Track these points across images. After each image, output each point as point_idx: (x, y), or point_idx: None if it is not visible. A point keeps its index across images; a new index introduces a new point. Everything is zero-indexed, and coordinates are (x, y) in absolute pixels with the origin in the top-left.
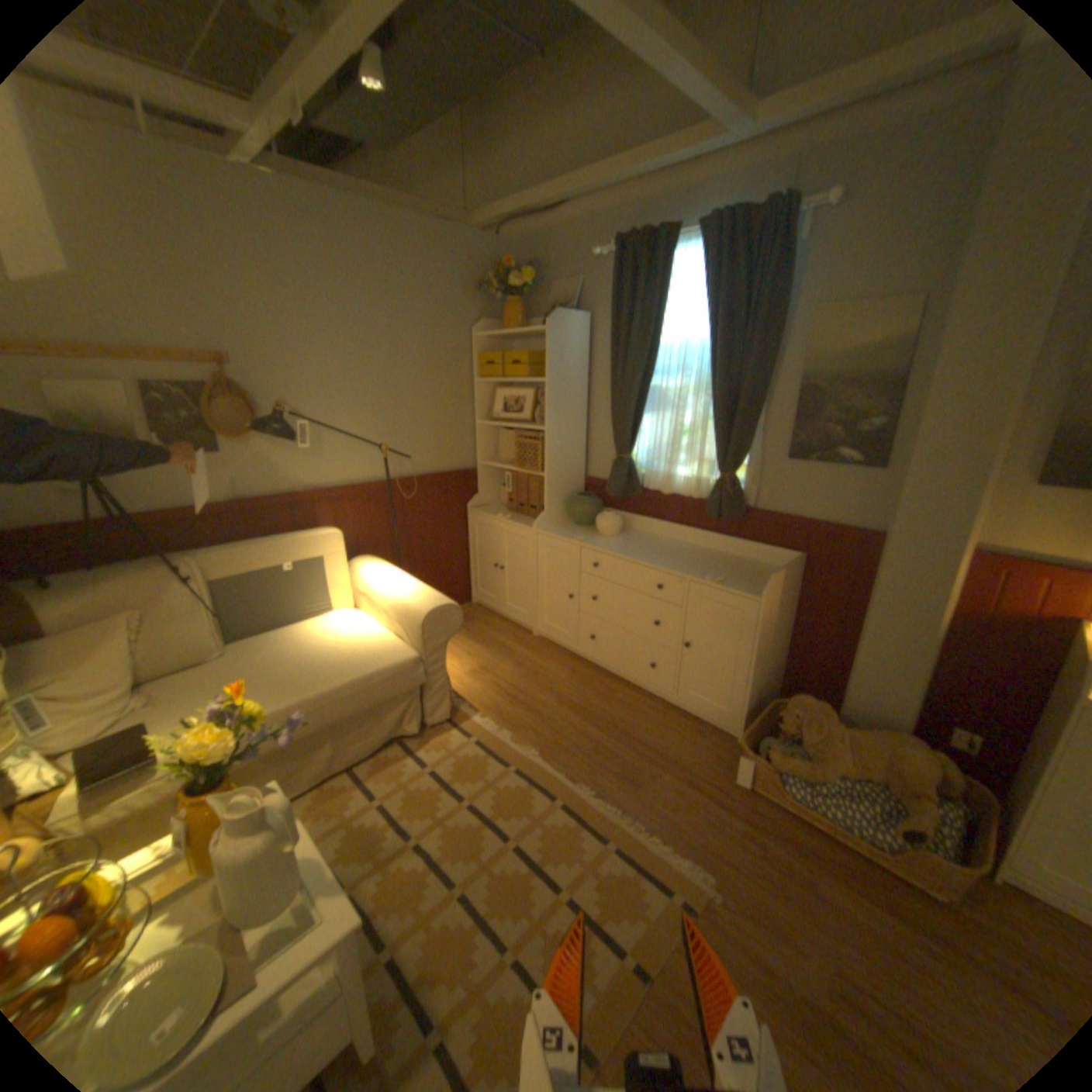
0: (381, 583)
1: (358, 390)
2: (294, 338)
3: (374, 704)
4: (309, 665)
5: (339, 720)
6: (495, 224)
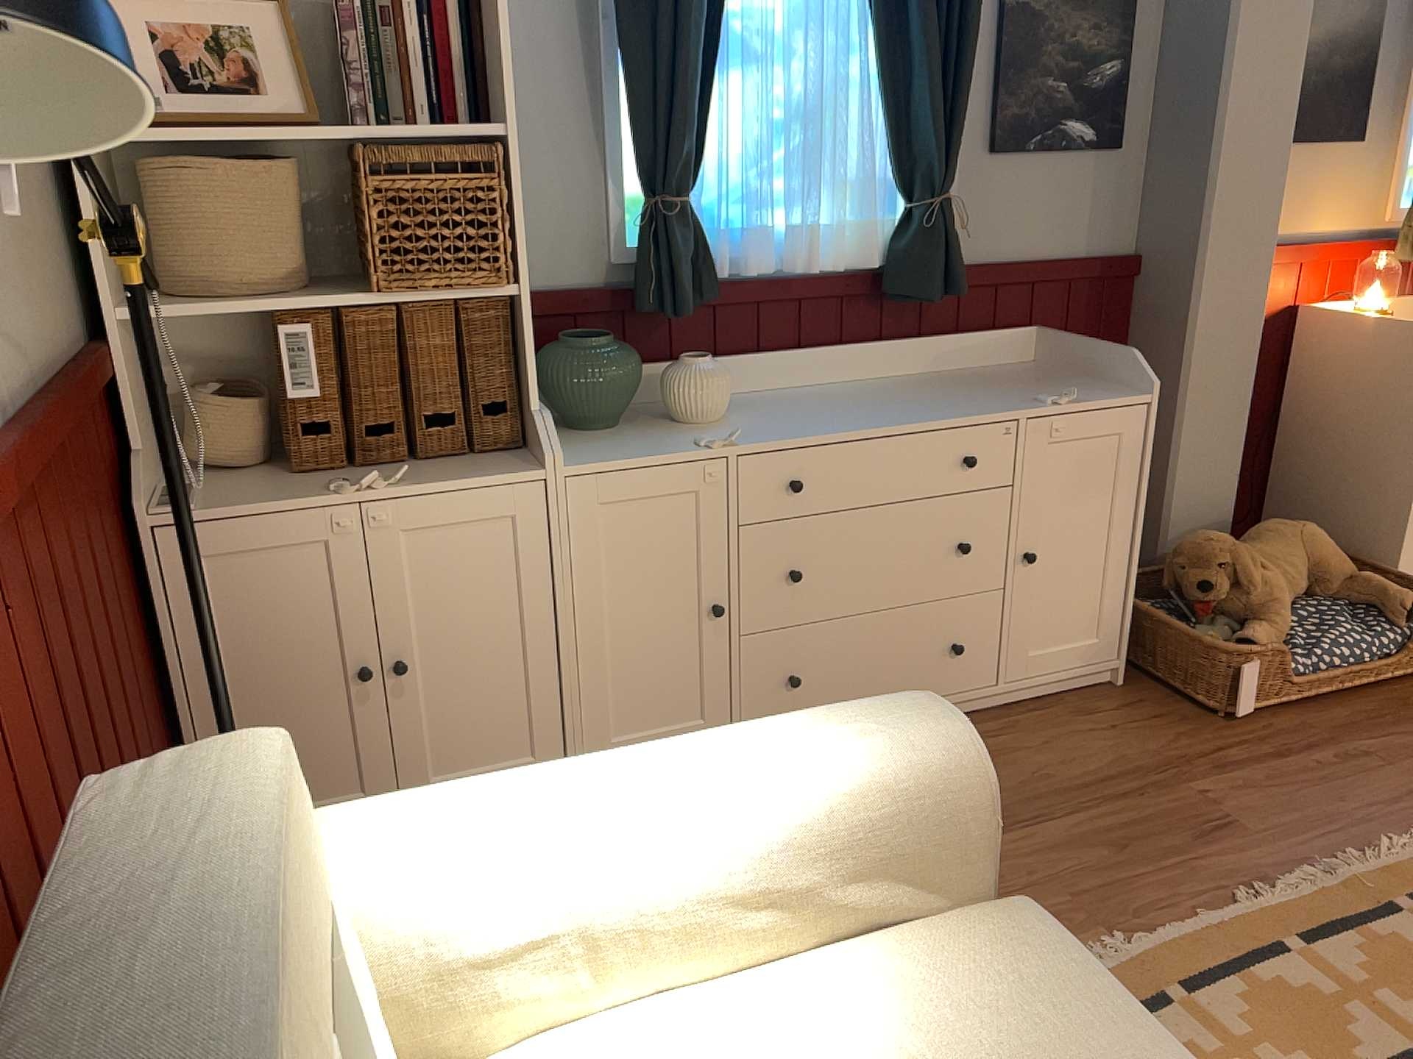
0: (604, 832)
1: None
2: None
3: None
4: None
5: None
6: None
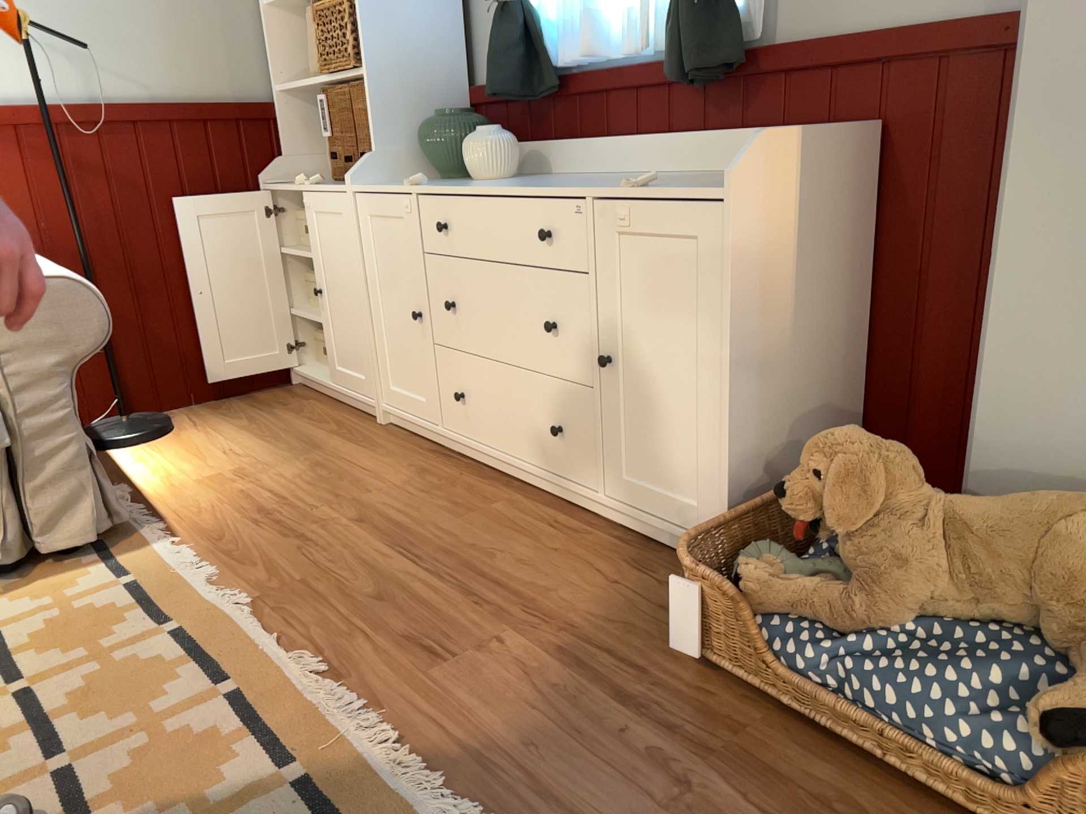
0: None
1: None
2: None
3: None
4: None
5: None
6: None
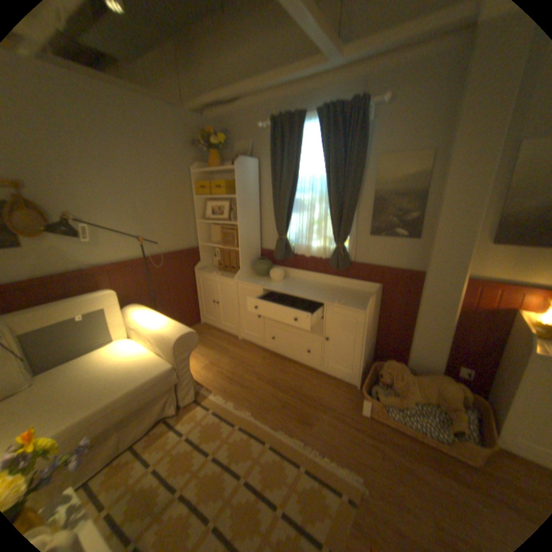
0: (144, 322)
1: (121, 204)
2: (74, 172)
3: (145, 403)
4: (97, 384)
5: (121, 419)
6: (200, 109)
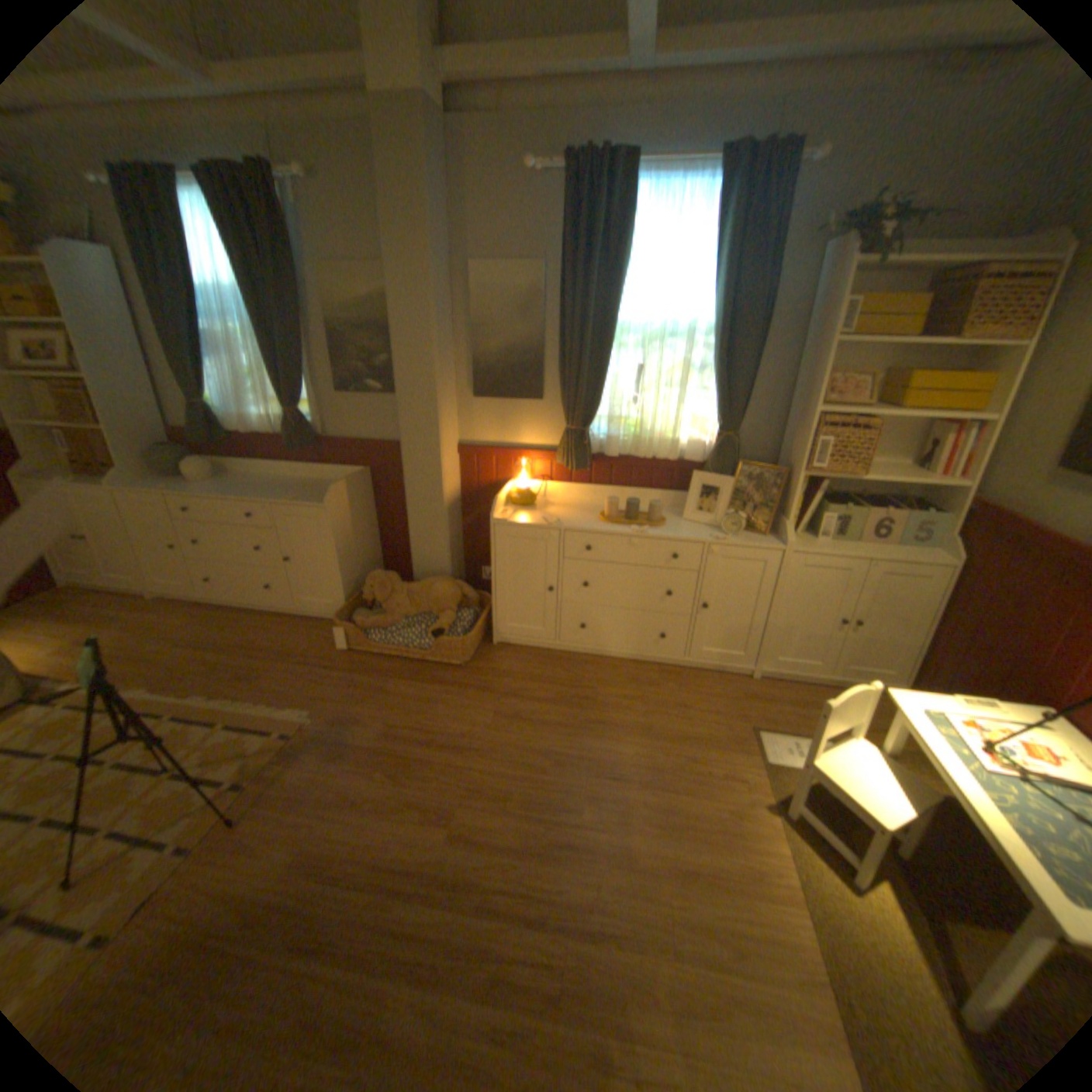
0: None
1: None
2: None
3: None
4: None
5: None
6: None
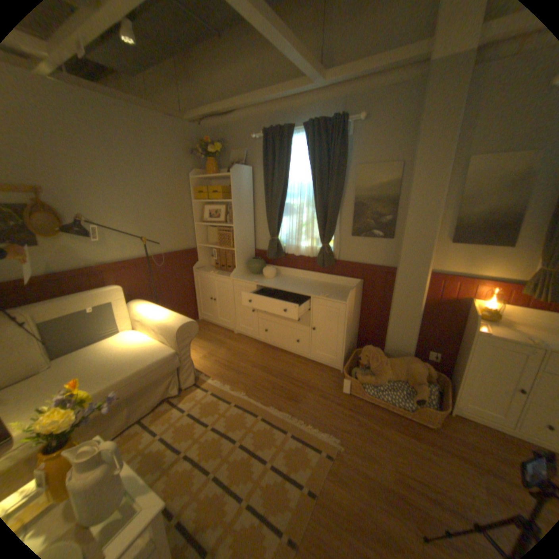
0: (148, 314)
1: (125, 207)
2: (84, 178)
3: (152, 382)
4: (109, 365)
5: (131, 394)
6: (197, 119)
